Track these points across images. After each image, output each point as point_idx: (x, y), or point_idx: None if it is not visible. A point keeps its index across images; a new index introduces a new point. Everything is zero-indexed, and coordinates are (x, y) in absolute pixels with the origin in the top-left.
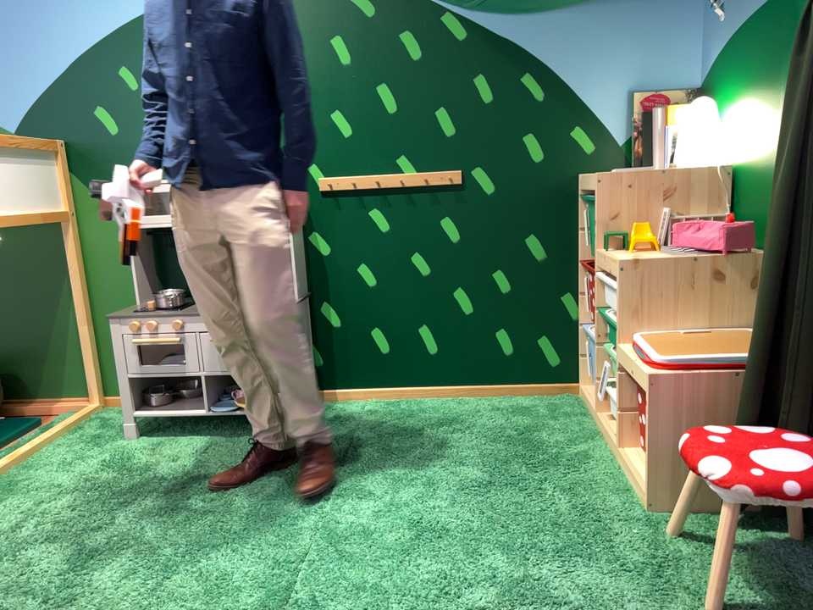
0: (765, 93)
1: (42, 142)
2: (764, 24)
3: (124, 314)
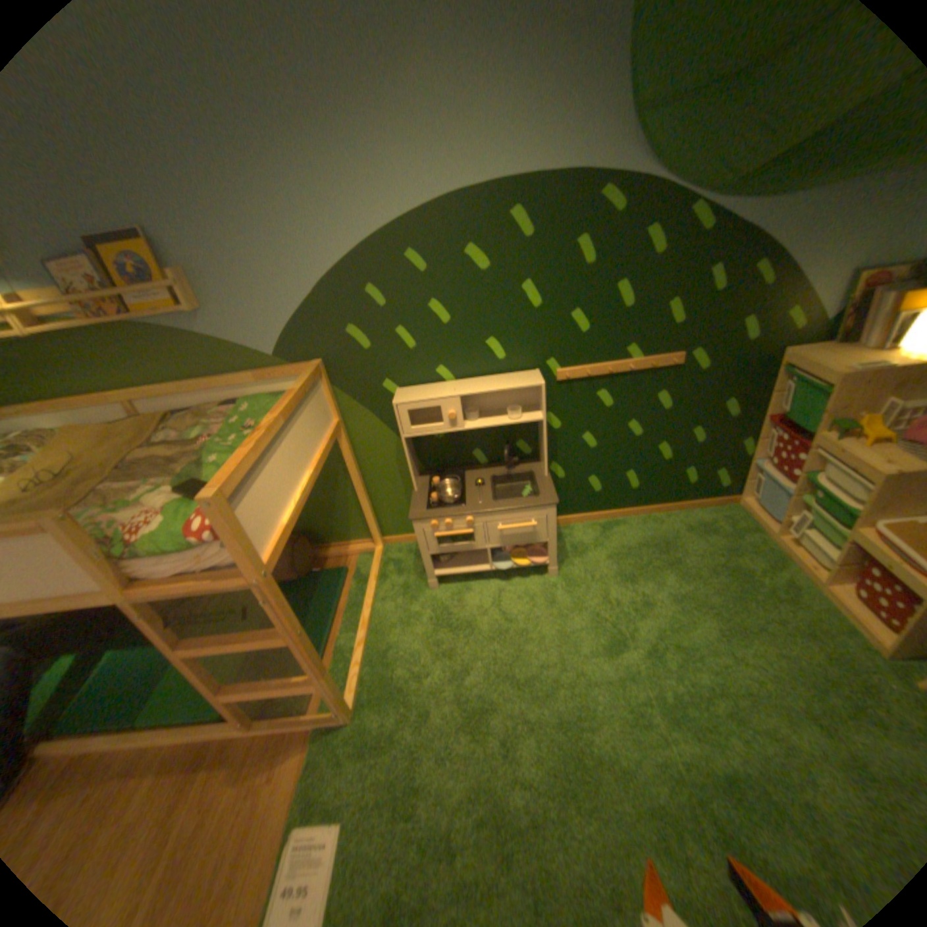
0: None
1: (304, 367)
2: None
3: (422, 515)
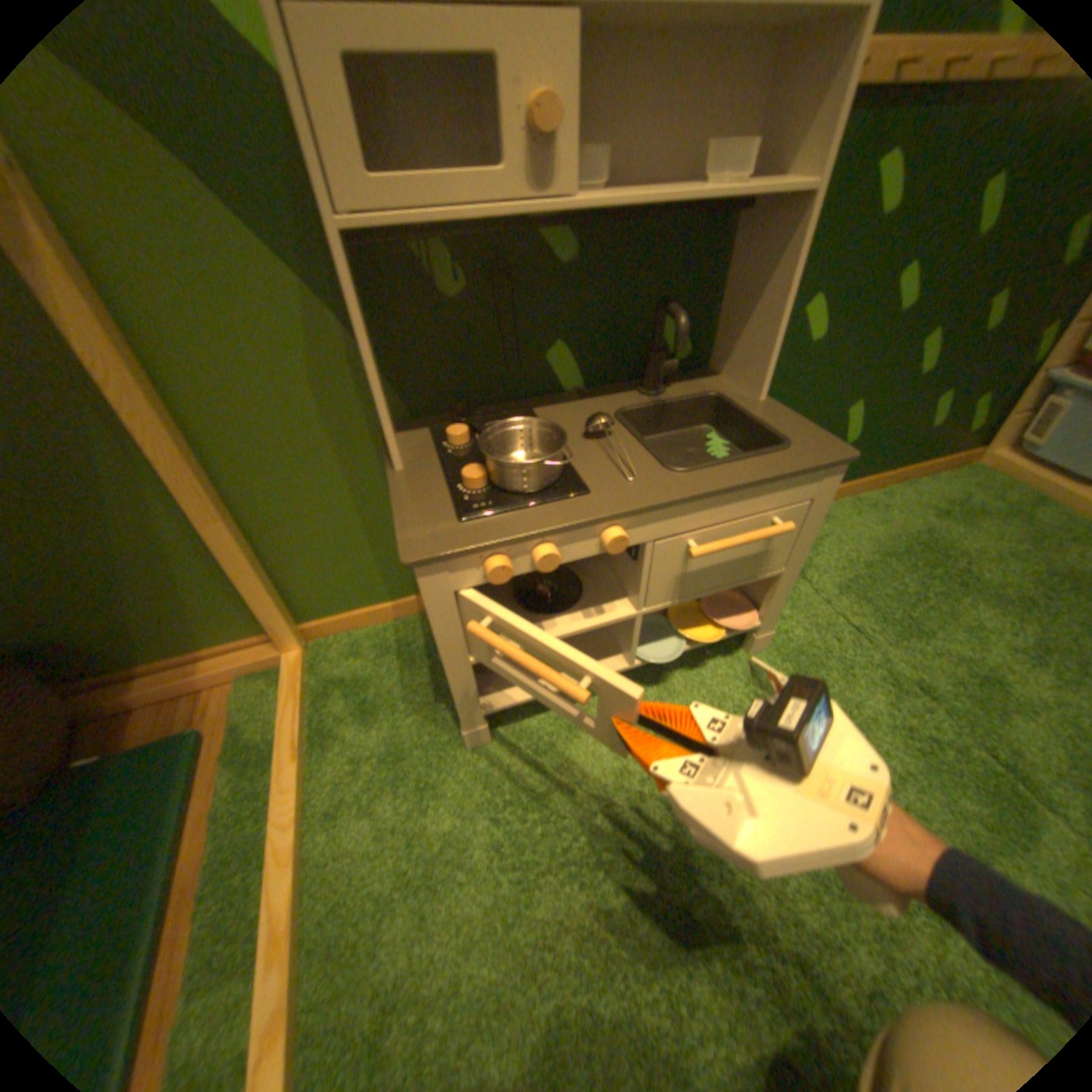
0: None
1: None
2: None
3: (454, 540)
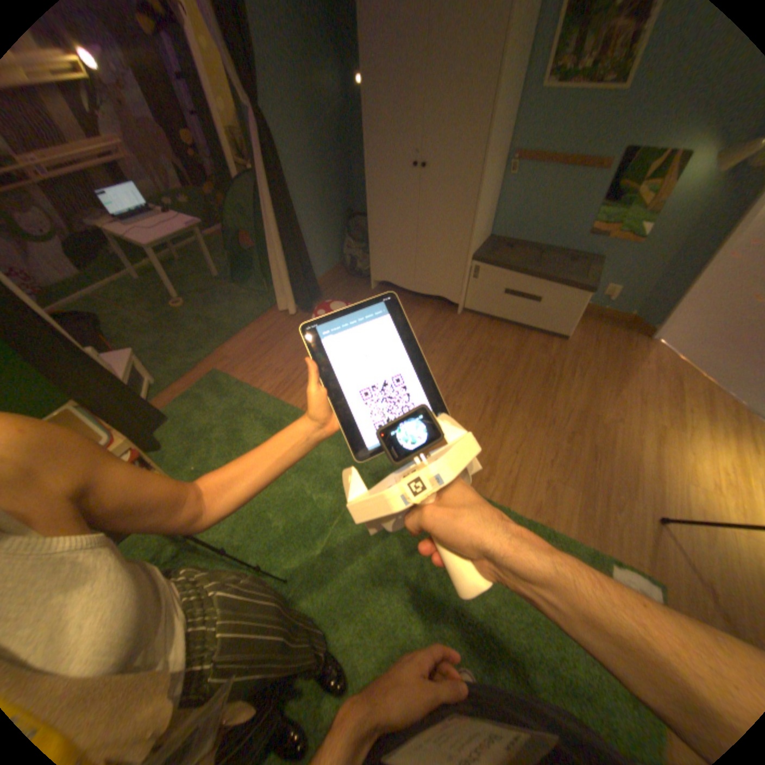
0: None
1: None
2: None
3: None
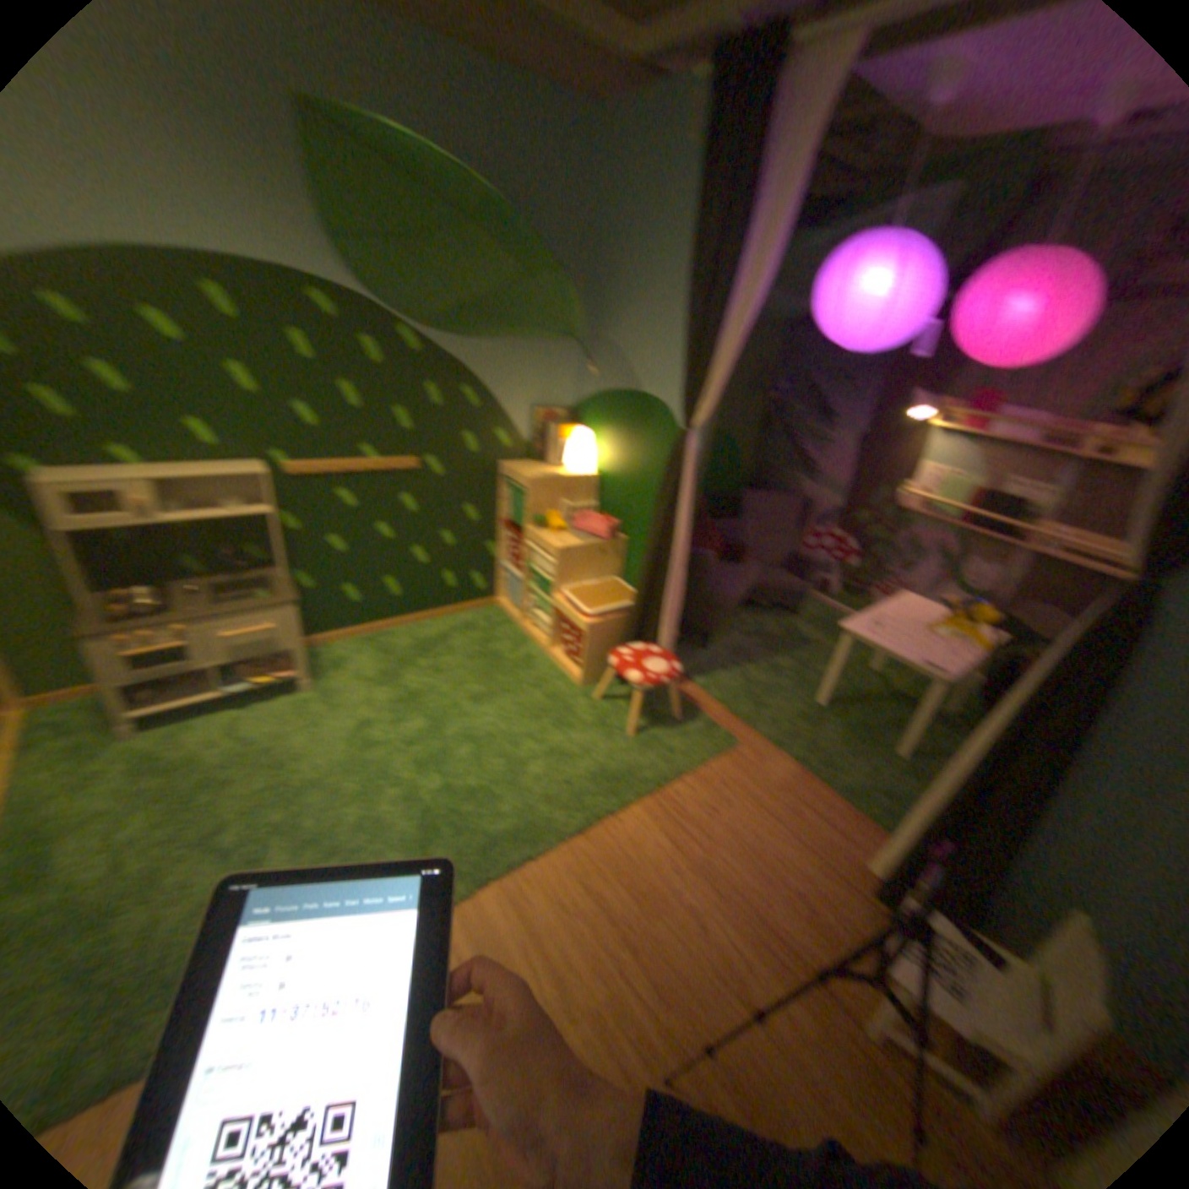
0: (627, 447)
1: None
2: (629, 405)
3: (106, 631)
